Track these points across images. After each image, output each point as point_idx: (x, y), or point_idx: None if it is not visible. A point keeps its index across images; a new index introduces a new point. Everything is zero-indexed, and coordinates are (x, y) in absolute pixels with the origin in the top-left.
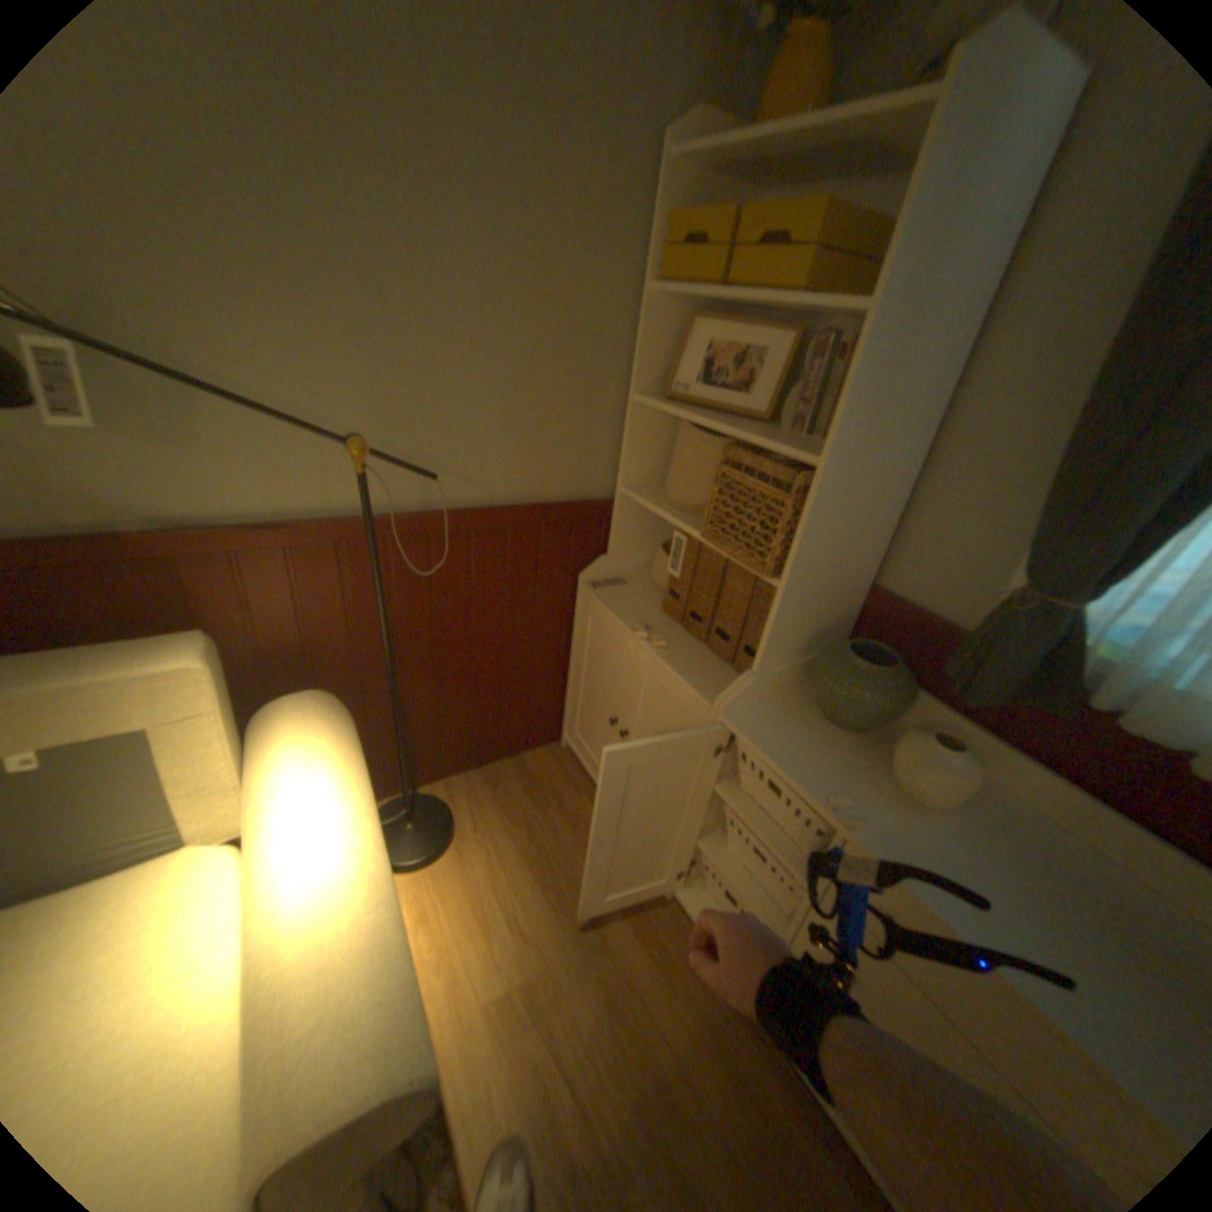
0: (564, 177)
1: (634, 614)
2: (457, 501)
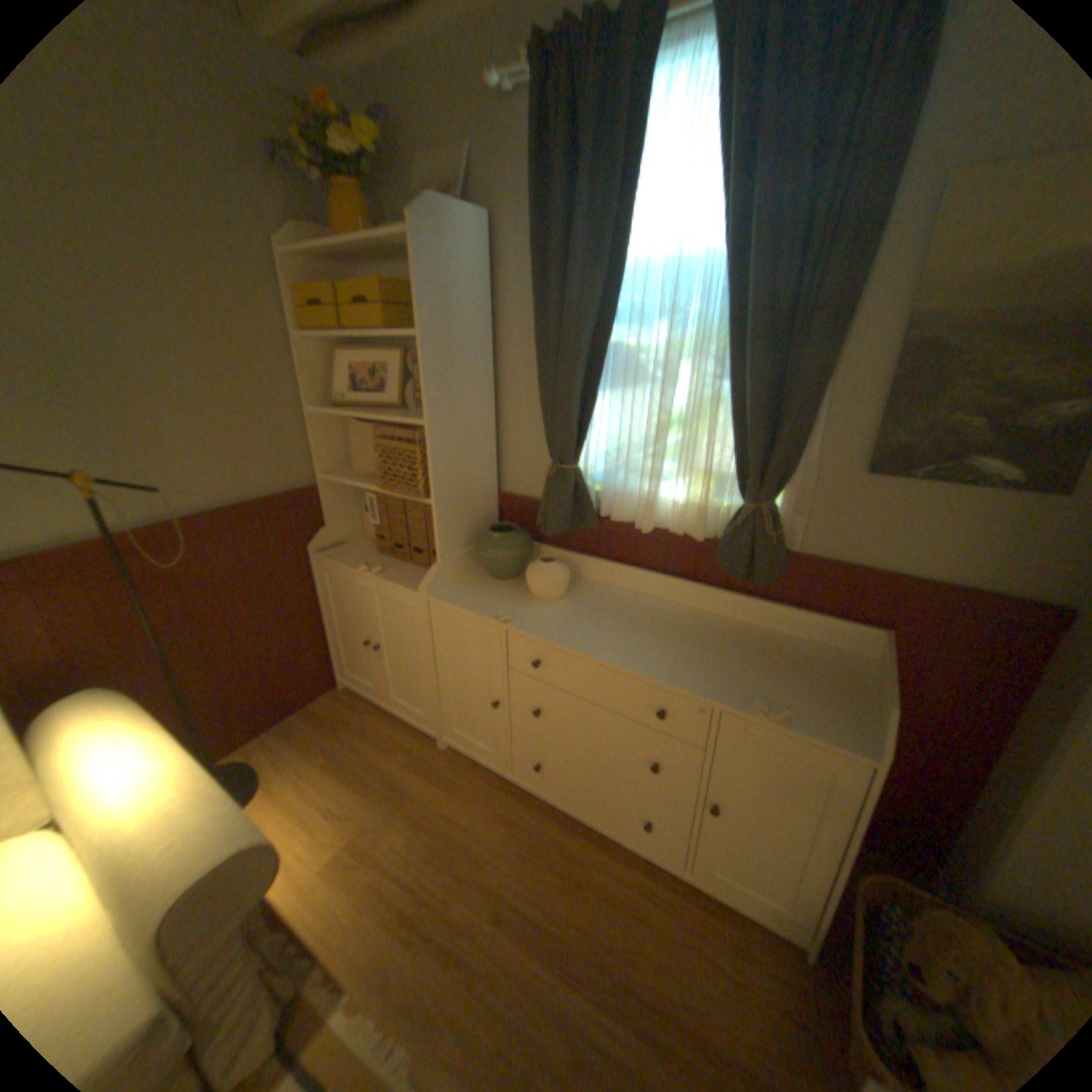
0: (200, 271)
1: (355, 560)
2: (179, 510)
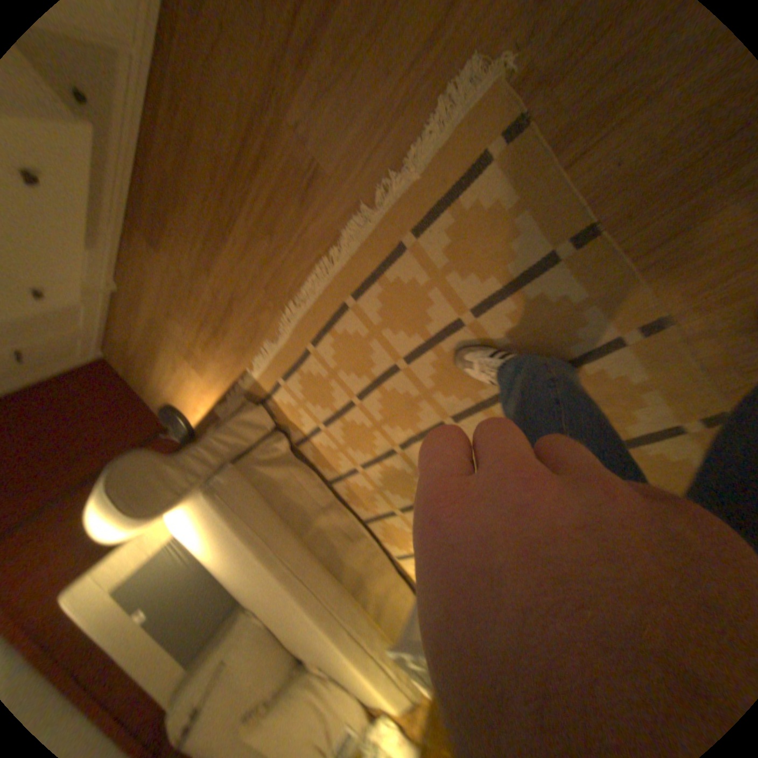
0: None
1: None
2: None
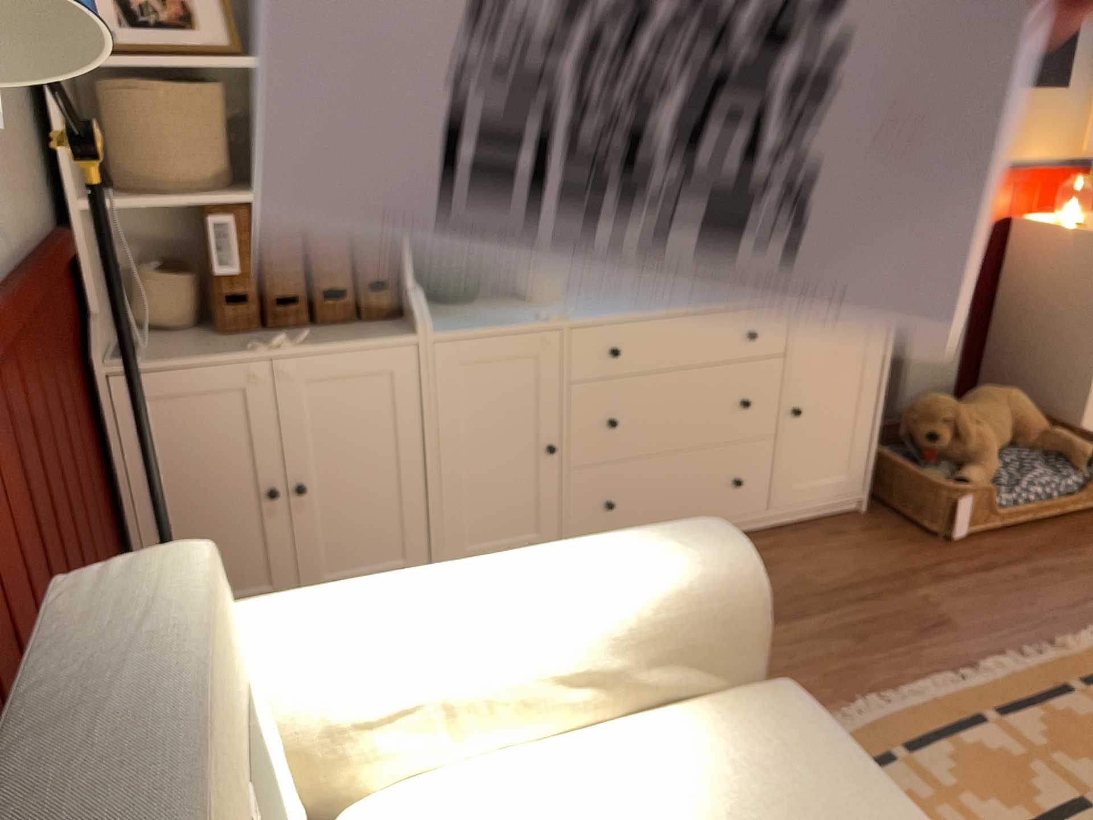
0: None
1: (213, 350)
2: None
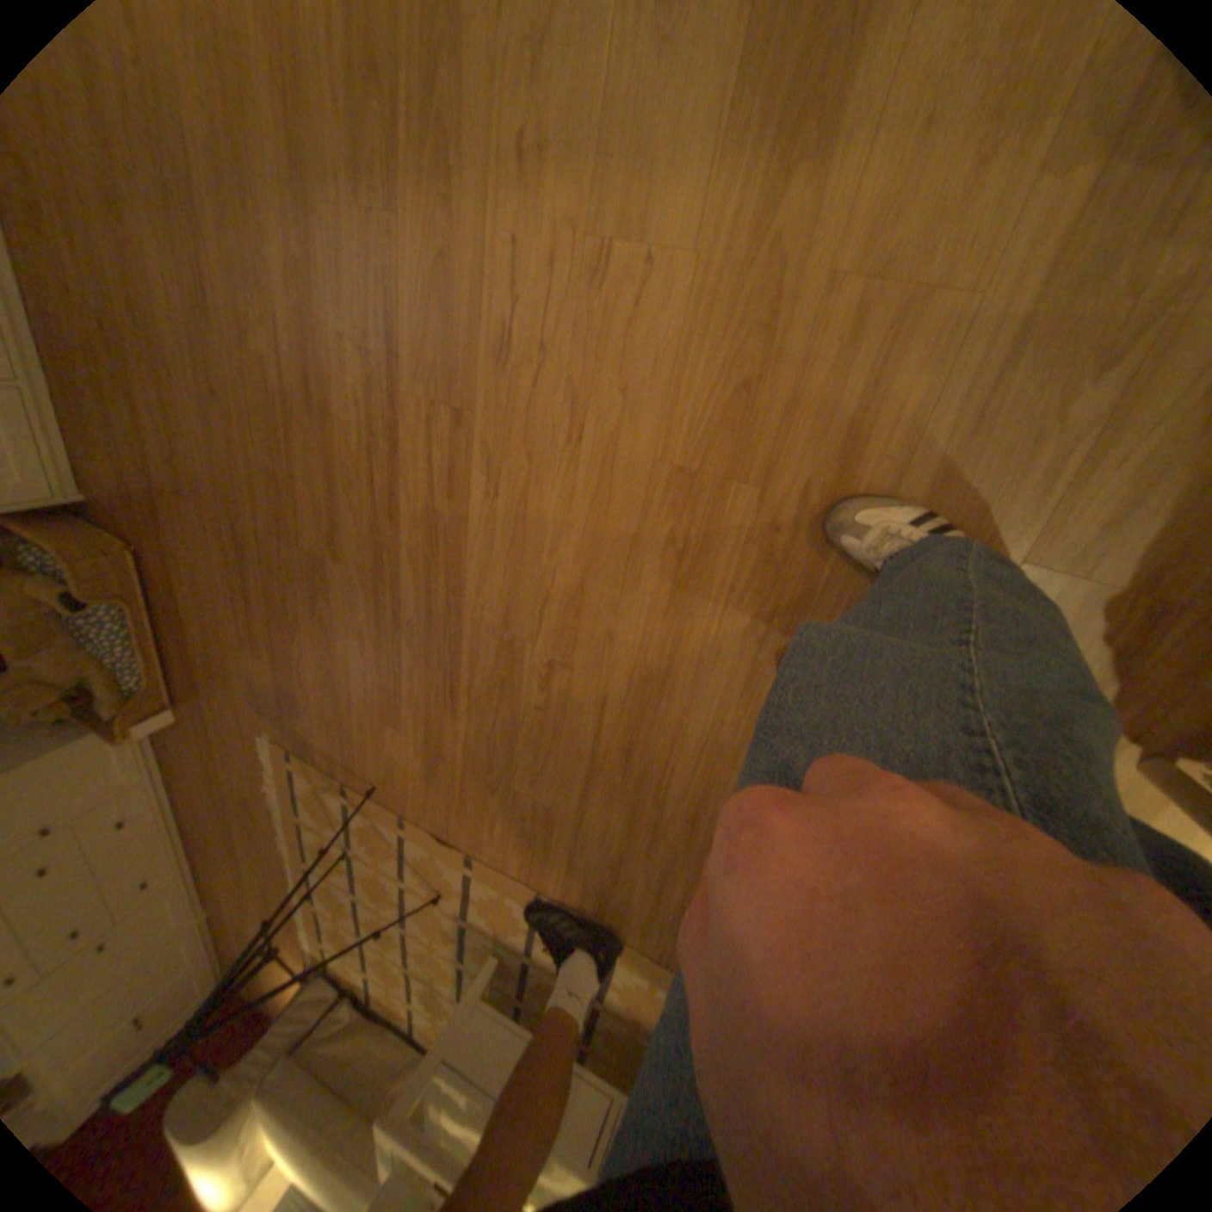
0: None
1: None
2: None
